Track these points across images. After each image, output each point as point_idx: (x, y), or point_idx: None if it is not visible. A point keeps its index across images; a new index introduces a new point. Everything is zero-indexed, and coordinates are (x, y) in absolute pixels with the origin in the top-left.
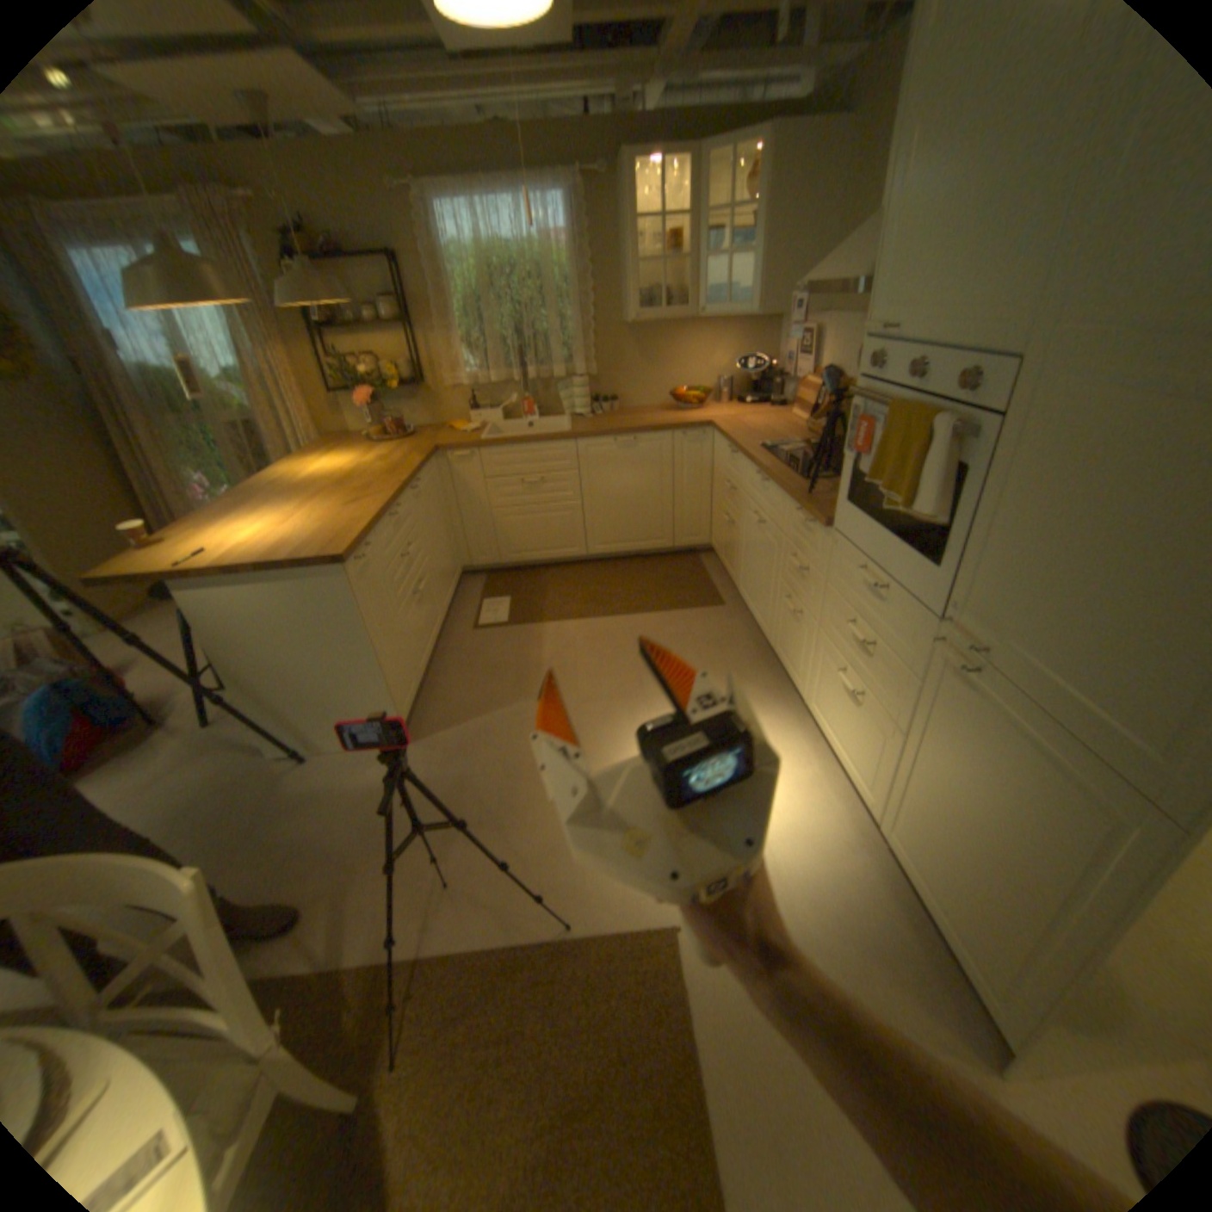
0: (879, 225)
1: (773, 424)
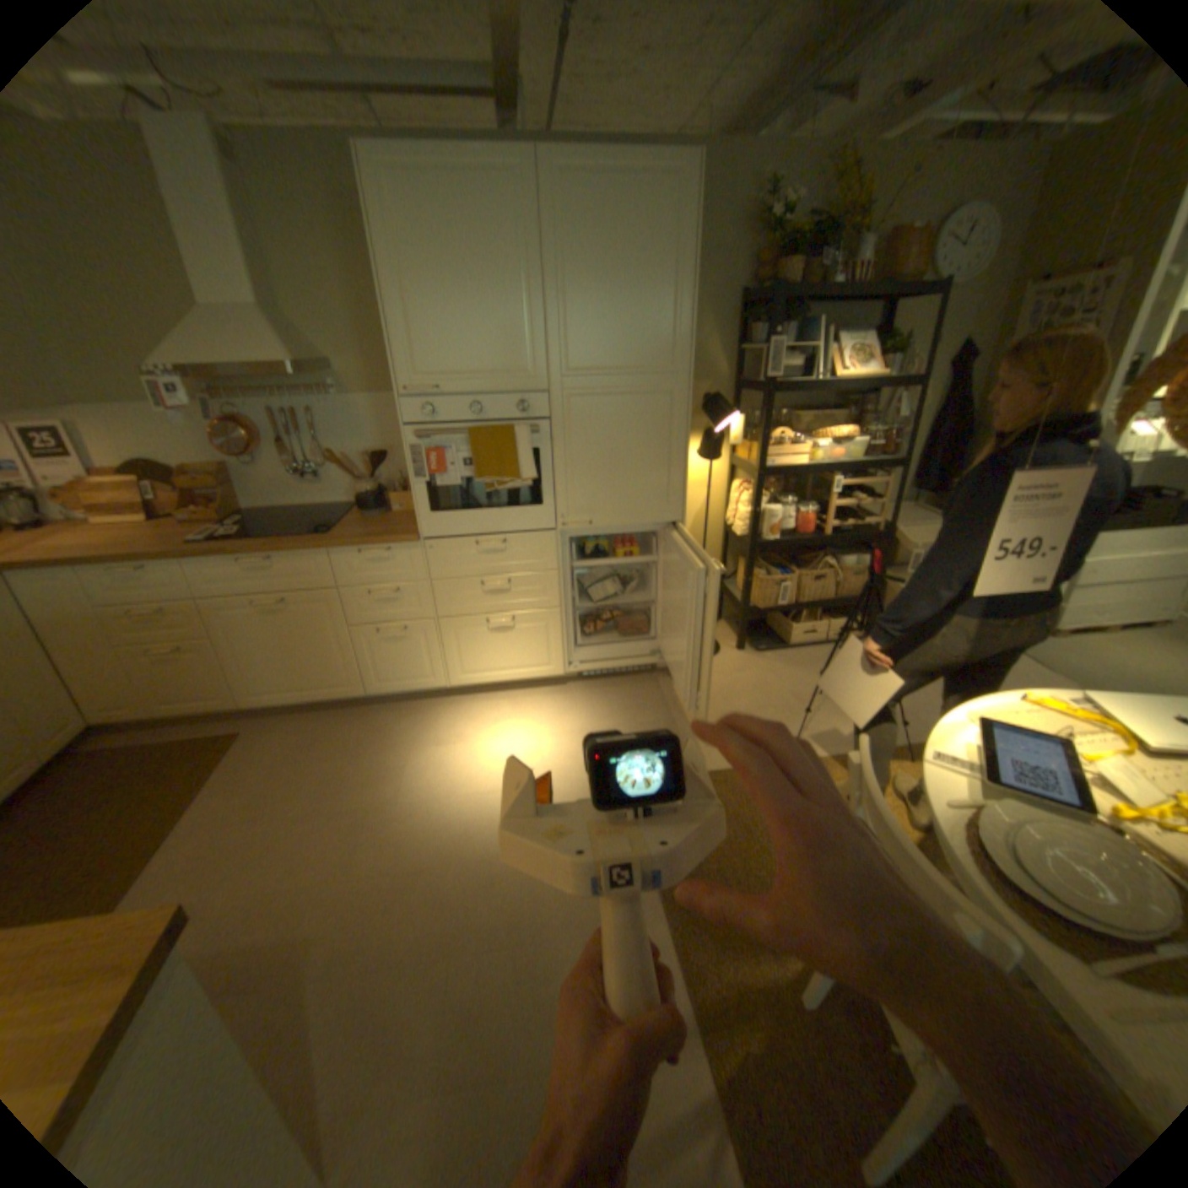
0: (226, 318)
1: (104, 535)
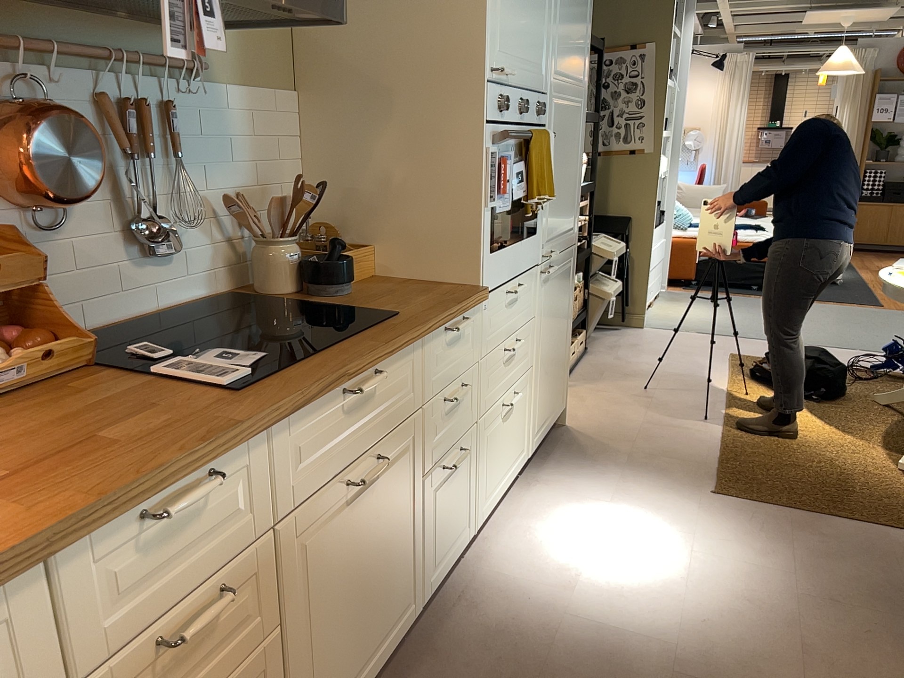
0: None
1: None
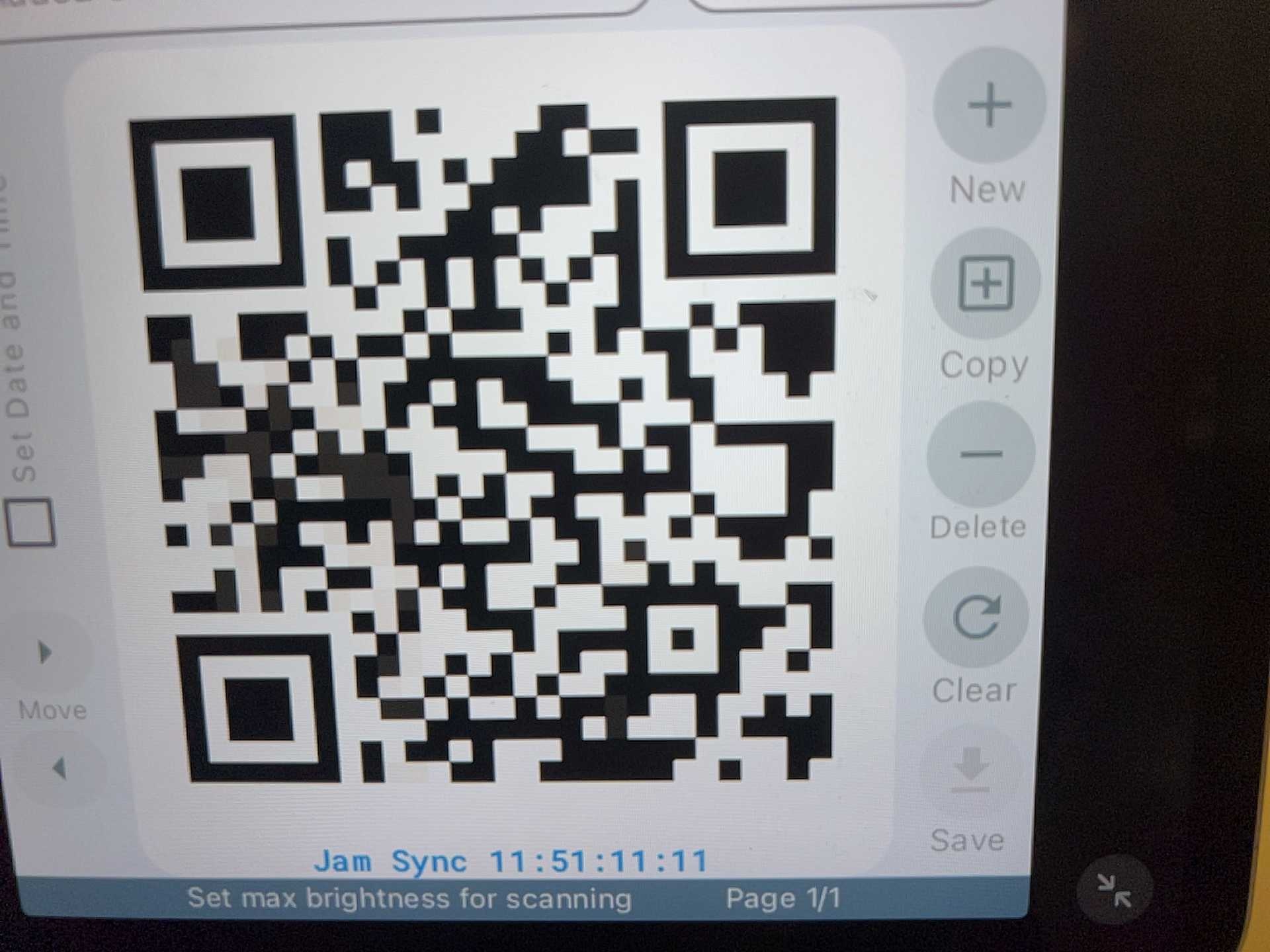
0: None
1: None
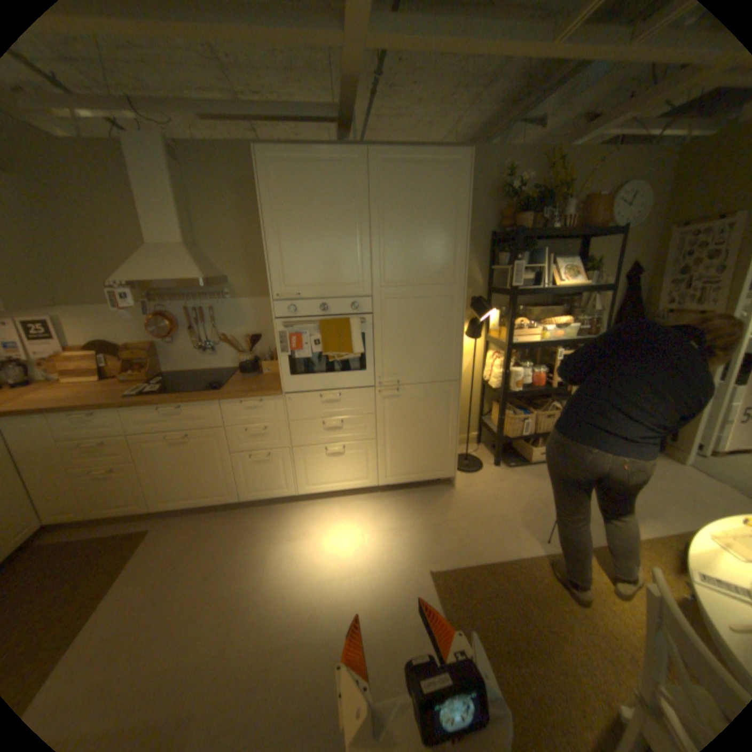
0: (163, 252)
1: (69, 391)
